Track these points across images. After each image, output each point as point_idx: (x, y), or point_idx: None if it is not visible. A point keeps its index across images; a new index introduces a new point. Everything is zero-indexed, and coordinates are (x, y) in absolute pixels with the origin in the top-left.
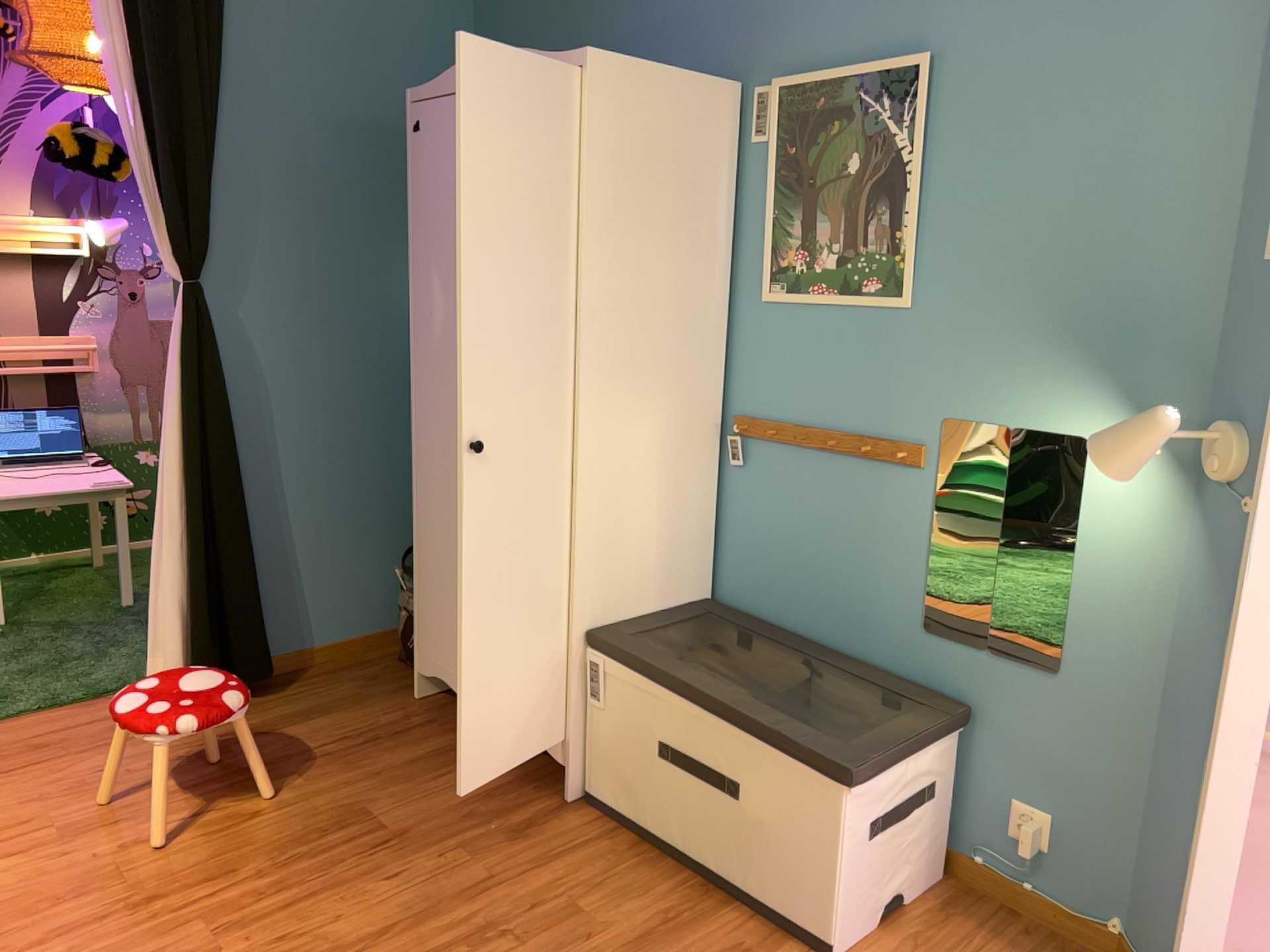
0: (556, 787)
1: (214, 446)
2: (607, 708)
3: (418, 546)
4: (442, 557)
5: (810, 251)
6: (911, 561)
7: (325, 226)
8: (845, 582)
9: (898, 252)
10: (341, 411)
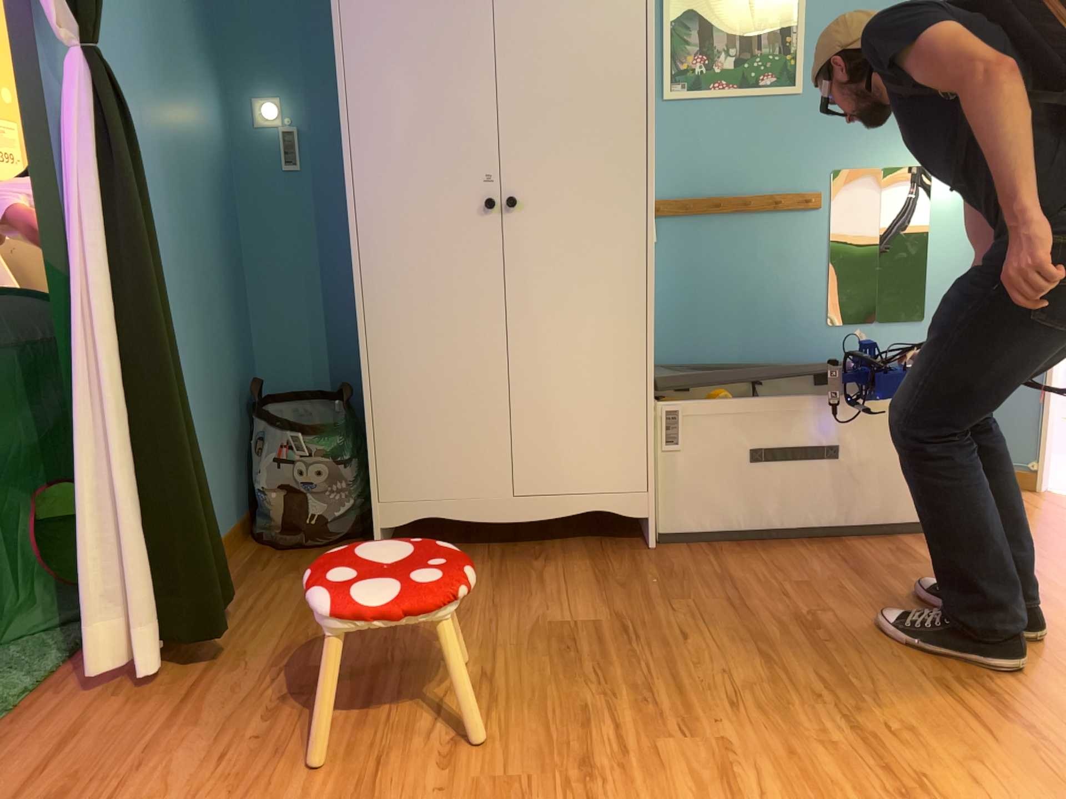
0: (621, 548)
1: (156, 293)
2: (681, 448)
3: (375, 384)
4: (426, 382)
5: (708, 56)
6: (815, 278)
7: (136, 15)
8: (761, 311)
9: (789, 53)
10: (175, 262)
